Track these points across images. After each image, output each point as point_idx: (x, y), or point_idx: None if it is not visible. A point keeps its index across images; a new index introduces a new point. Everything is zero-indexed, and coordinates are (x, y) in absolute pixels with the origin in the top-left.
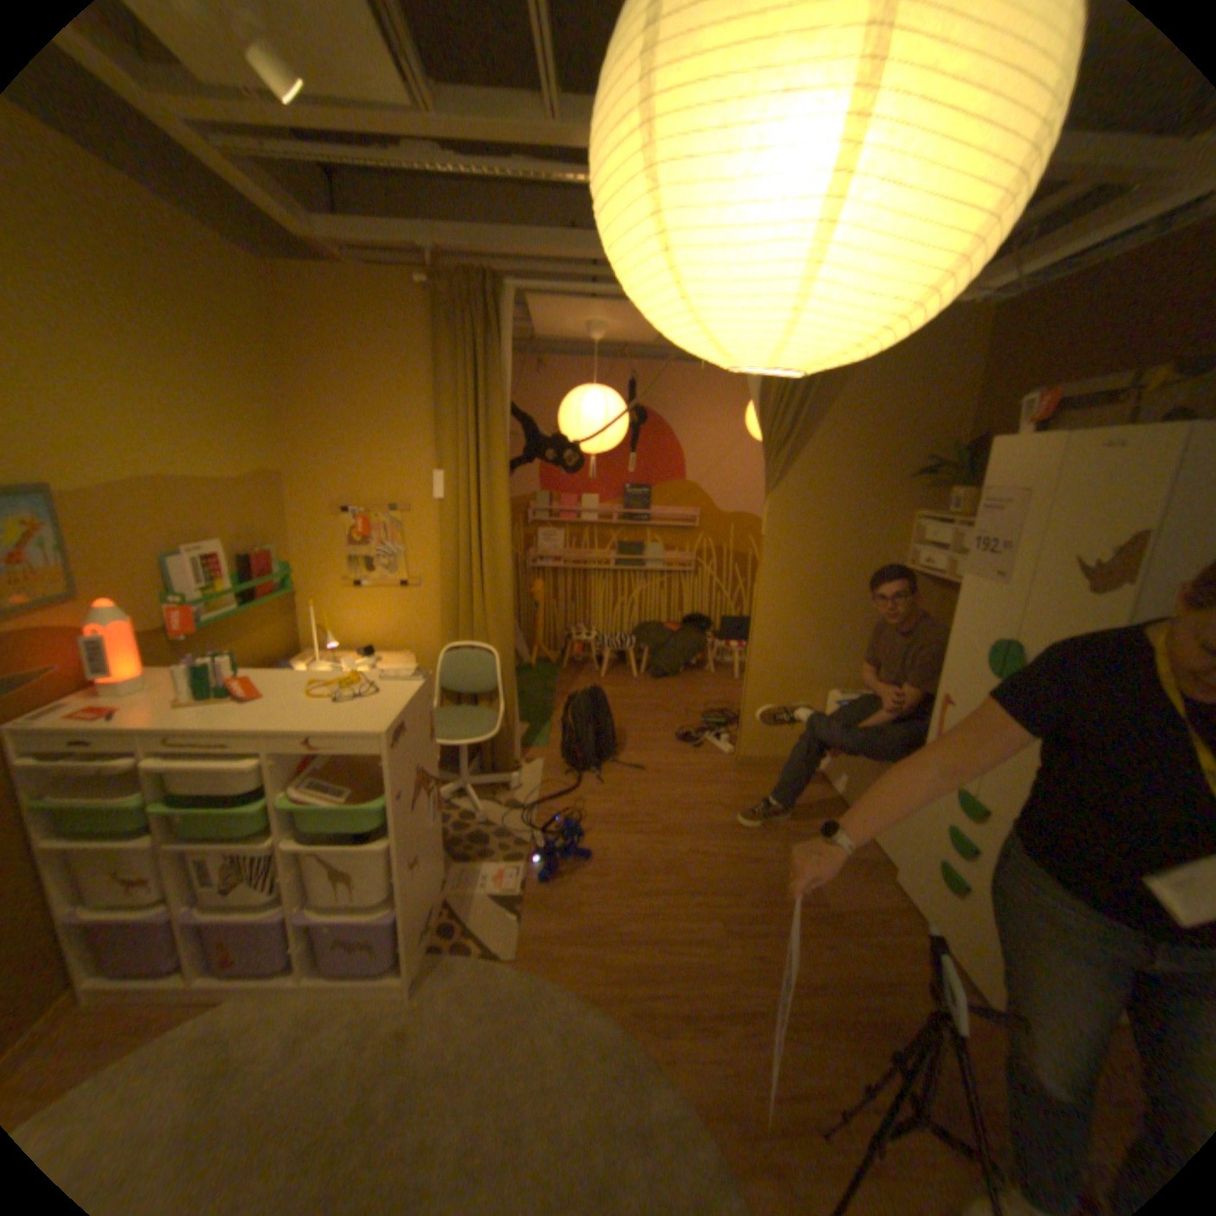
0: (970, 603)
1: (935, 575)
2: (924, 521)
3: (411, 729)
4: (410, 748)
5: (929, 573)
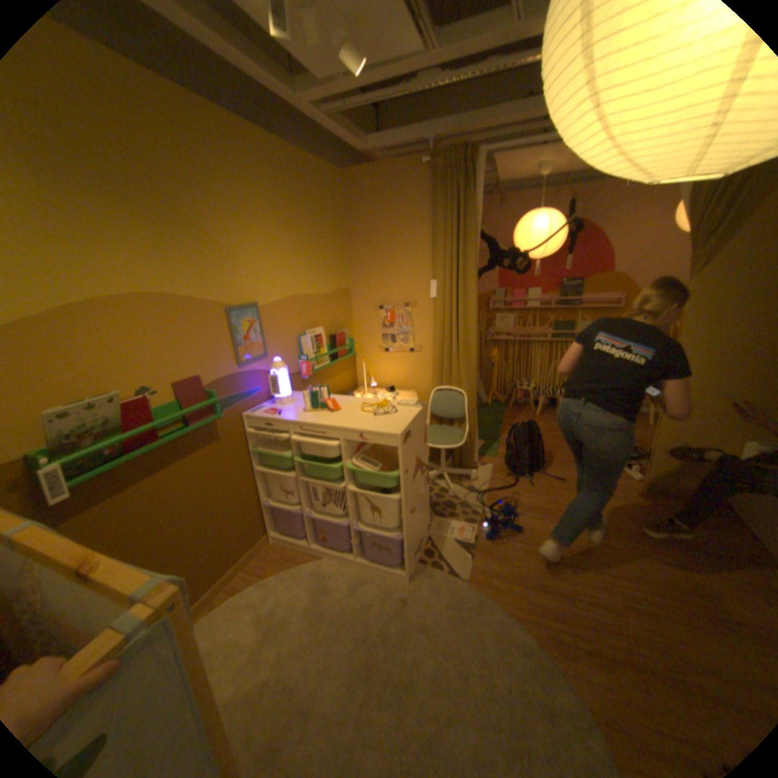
0: None
1: None
2: None
3: (413, 435)
4: (412, 445)
5: None
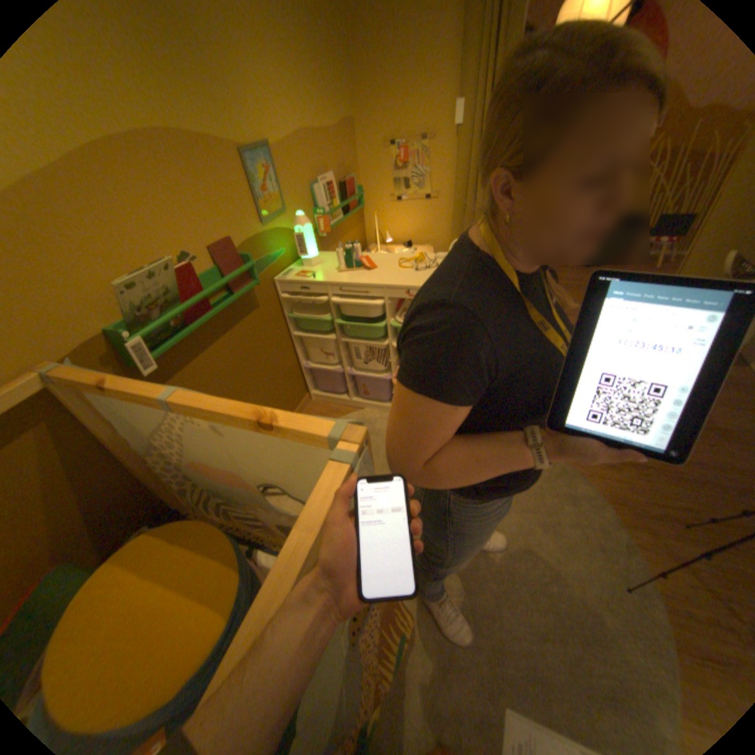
0: None
1: None
2: None
3: None
4: None
5: None
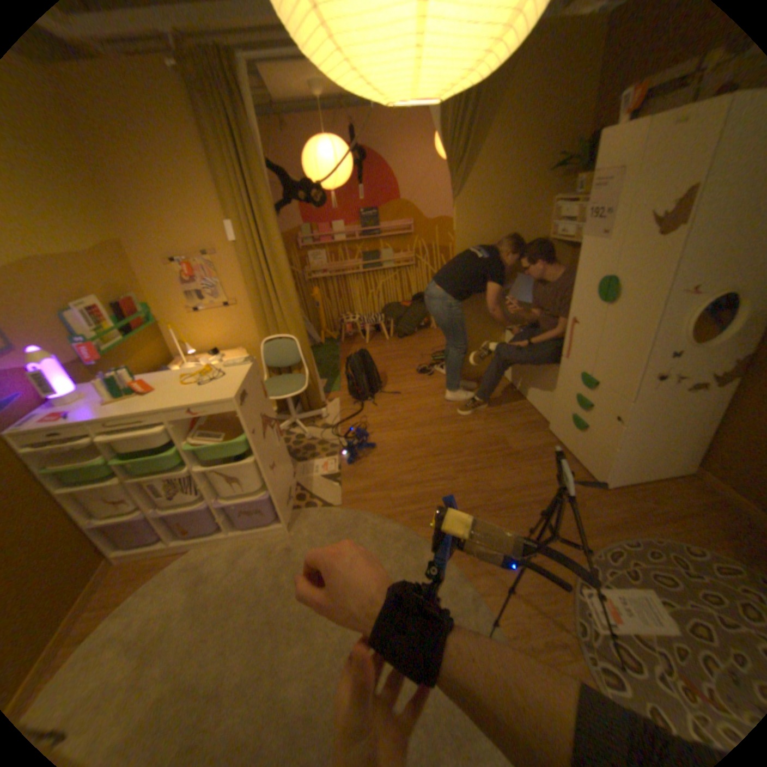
0: (586, 256)
1: (567, 240)
2: (559, 203)
3: (249, 393)
4: (252, 404)
5: (563, 240)
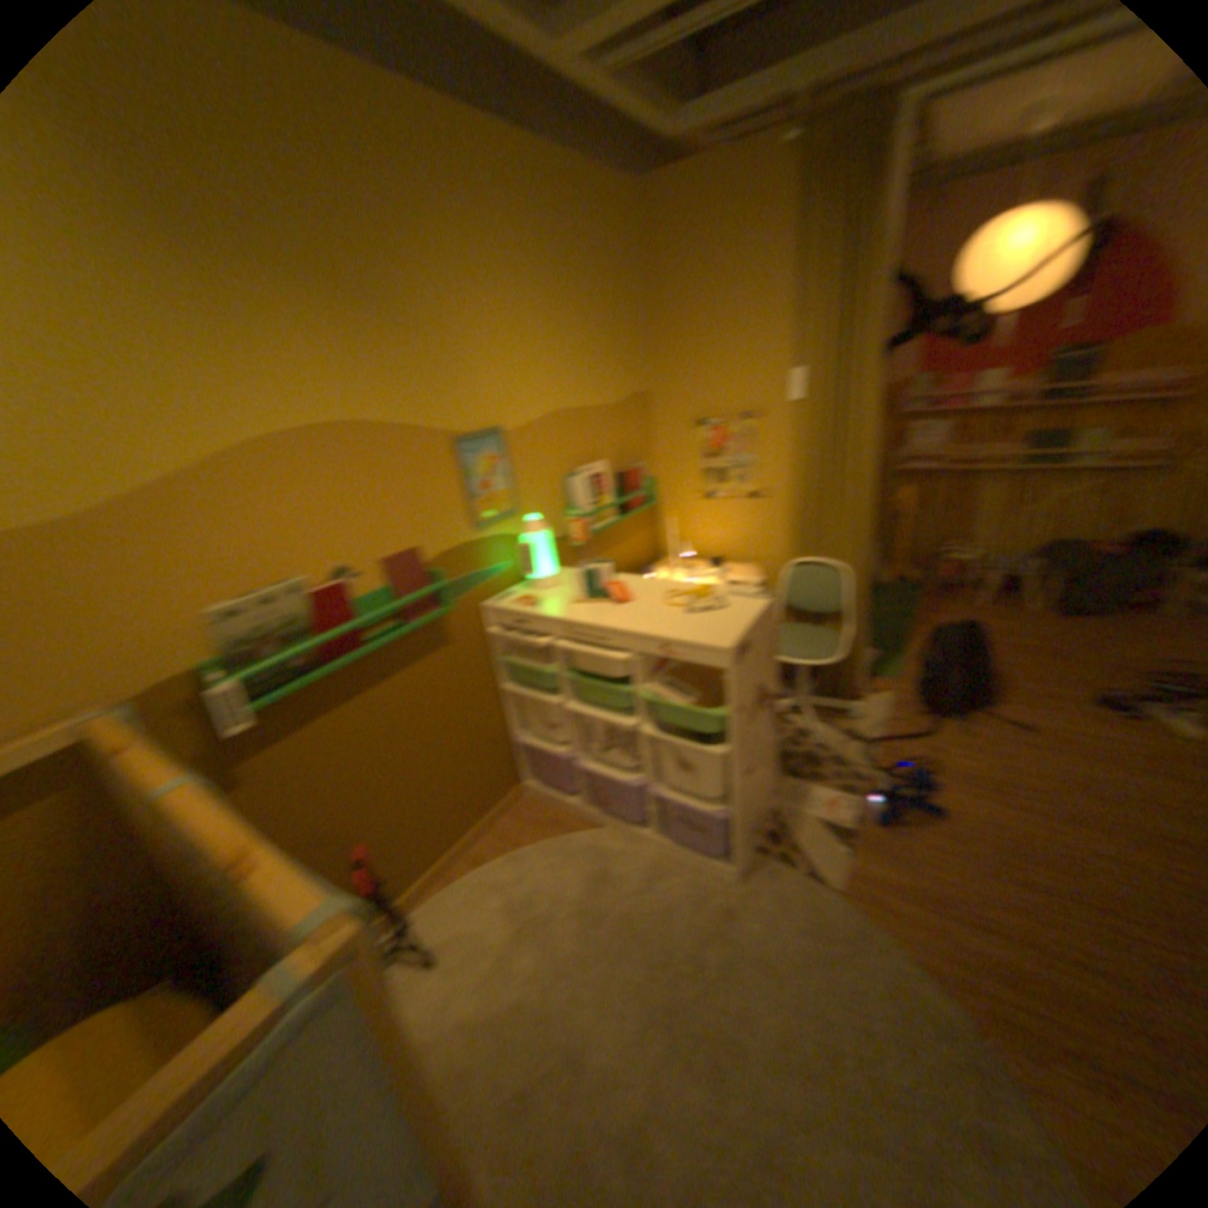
0: None
1: None
2: None
3: (751, 648)
4: (749, 665)
5: None
